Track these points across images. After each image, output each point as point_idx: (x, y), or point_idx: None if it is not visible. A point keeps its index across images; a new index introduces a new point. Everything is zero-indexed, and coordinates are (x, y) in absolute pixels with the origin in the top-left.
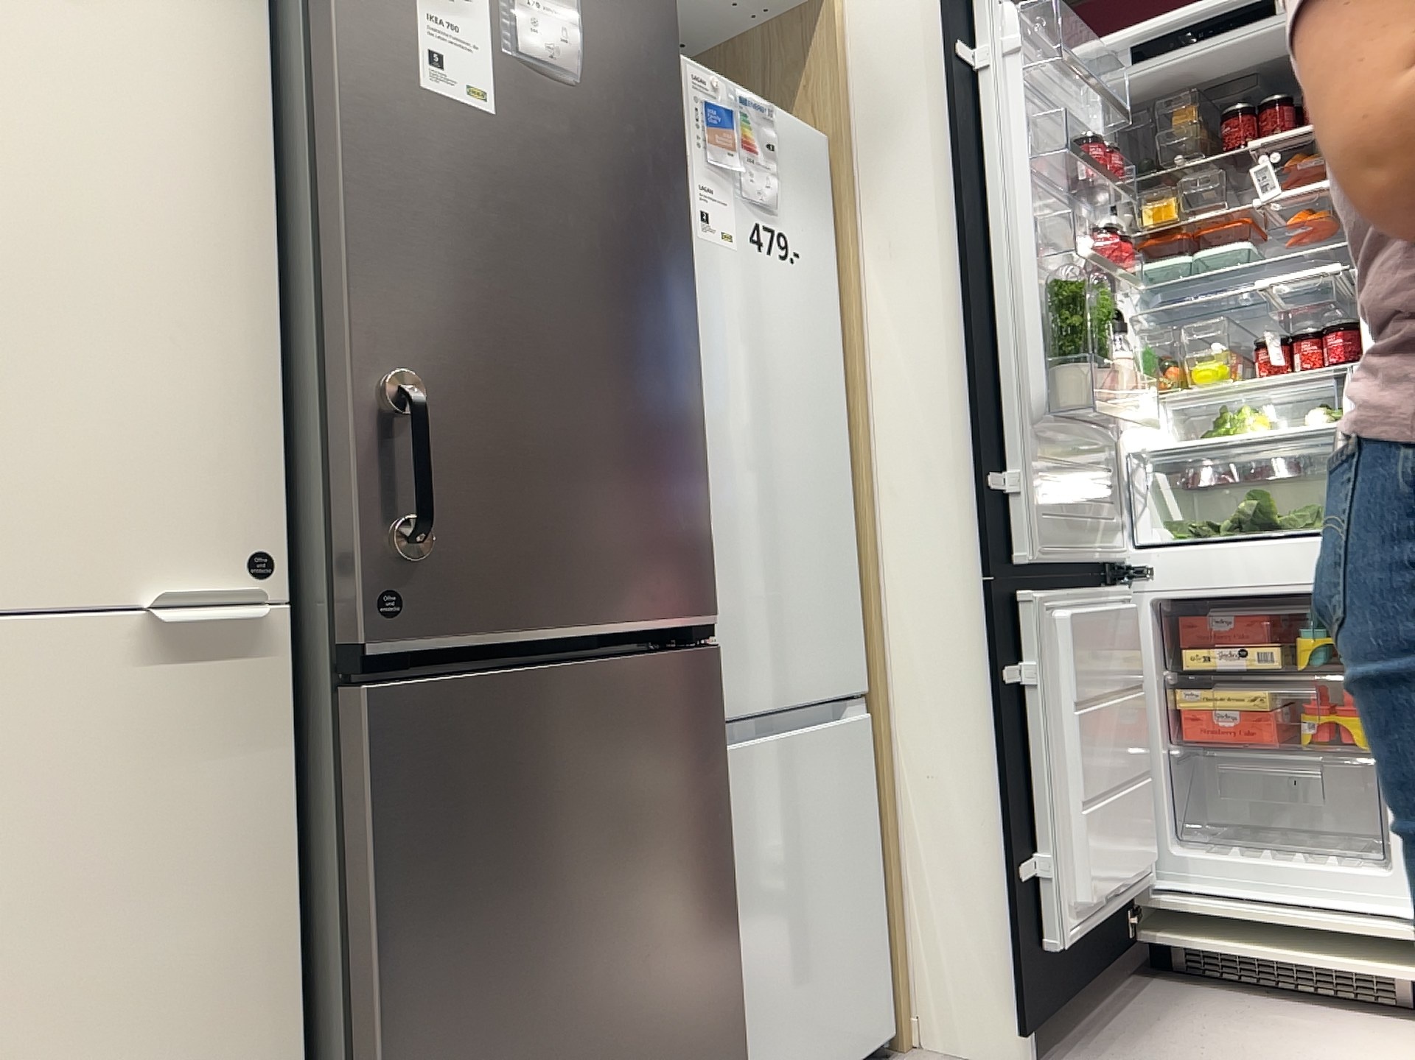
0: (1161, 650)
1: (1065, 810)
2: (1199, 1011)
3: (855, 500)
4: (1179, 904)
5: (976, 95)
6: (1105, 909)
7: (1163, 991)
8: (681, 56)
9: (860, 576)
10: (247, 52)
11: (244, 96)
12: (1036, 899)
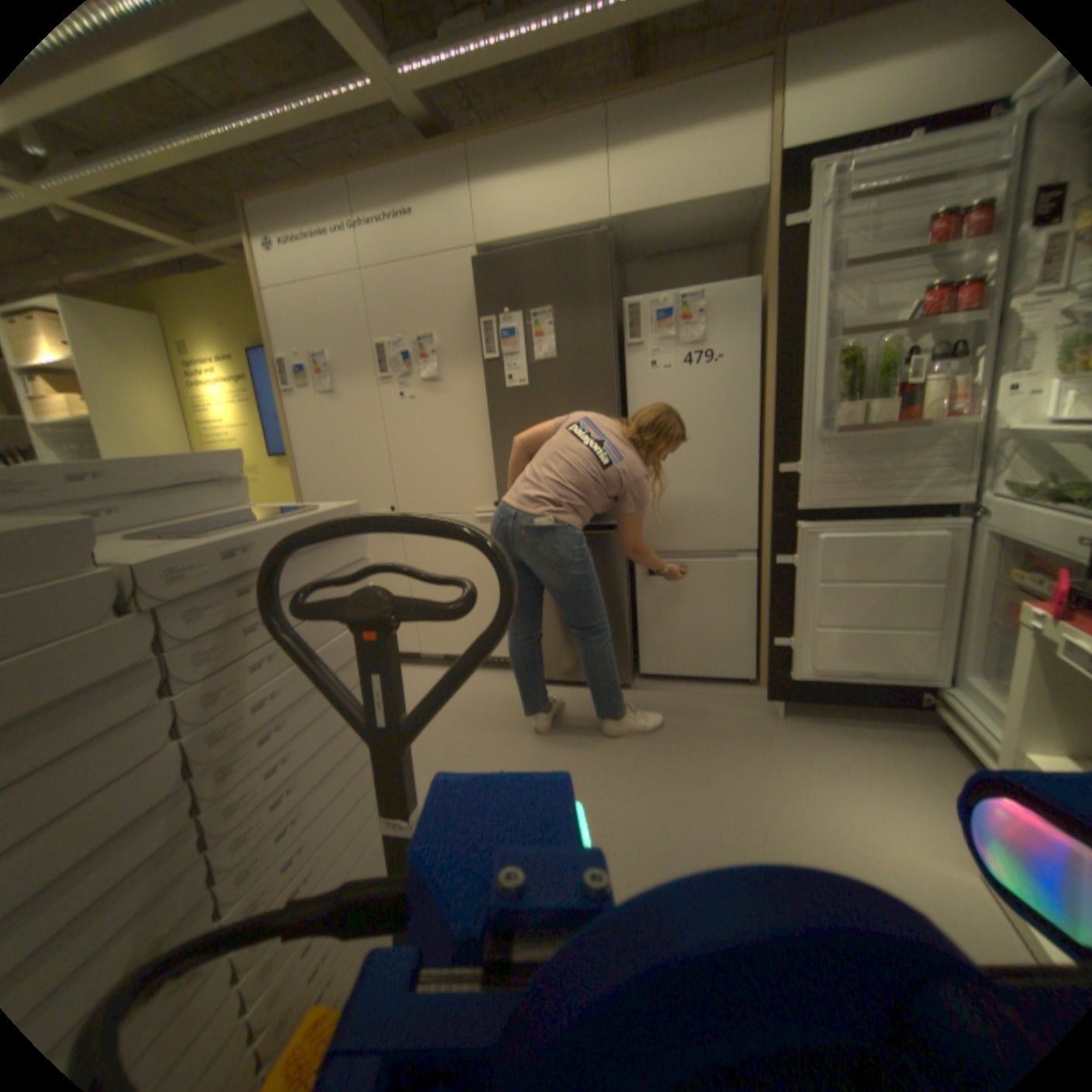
0: (999, 564)
1: (810, 625)
2: (912, 752)
3: (762, 463)
4: (950, 705)
5: (804, 241)
6: (848, 678)
7: (923, 739)
8: (642, 296)
9: (762, 498)
10: (484, 385)
11: (484, 396)
12: (788, 654)
